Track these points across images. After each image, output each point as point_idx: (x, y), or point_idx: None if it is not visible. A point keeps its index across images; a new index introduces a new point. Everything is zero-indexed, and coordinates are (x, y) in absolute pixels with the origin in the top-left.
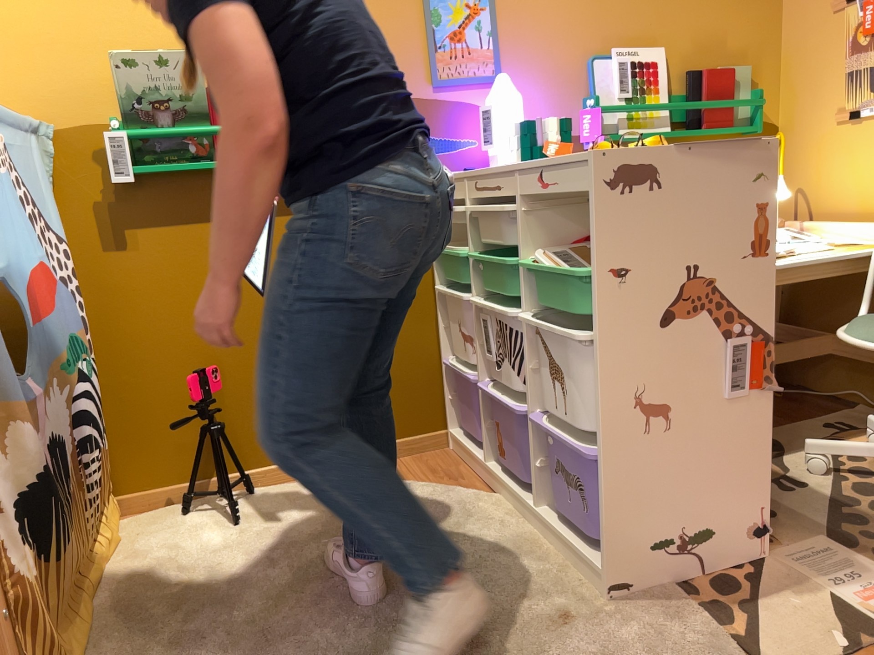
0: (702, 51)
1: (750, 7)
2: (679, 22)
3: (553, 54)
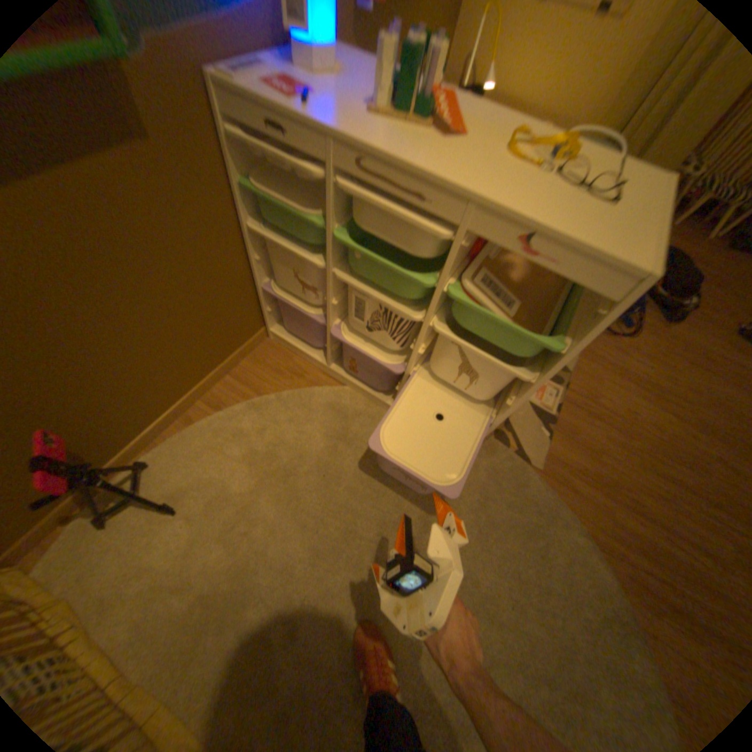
0: None
1: None
2: None
3: None
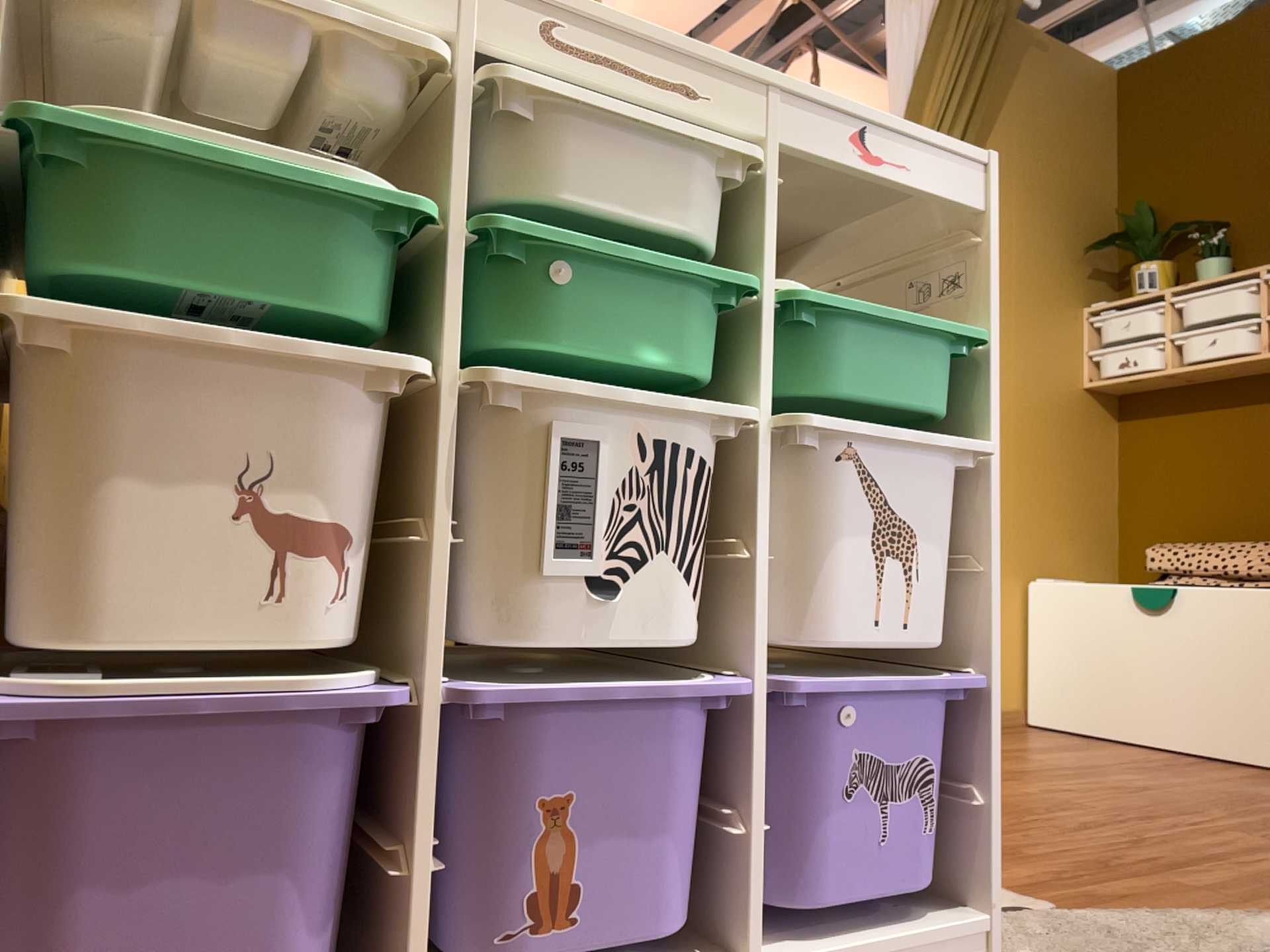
0: None
1: None
2: None
3: None
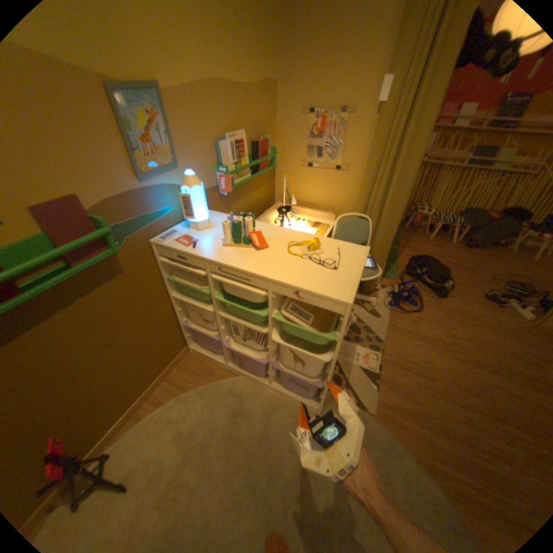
0: (255, 128)
1: (268, 101)
2: (247, 112)
3: (200, 140)
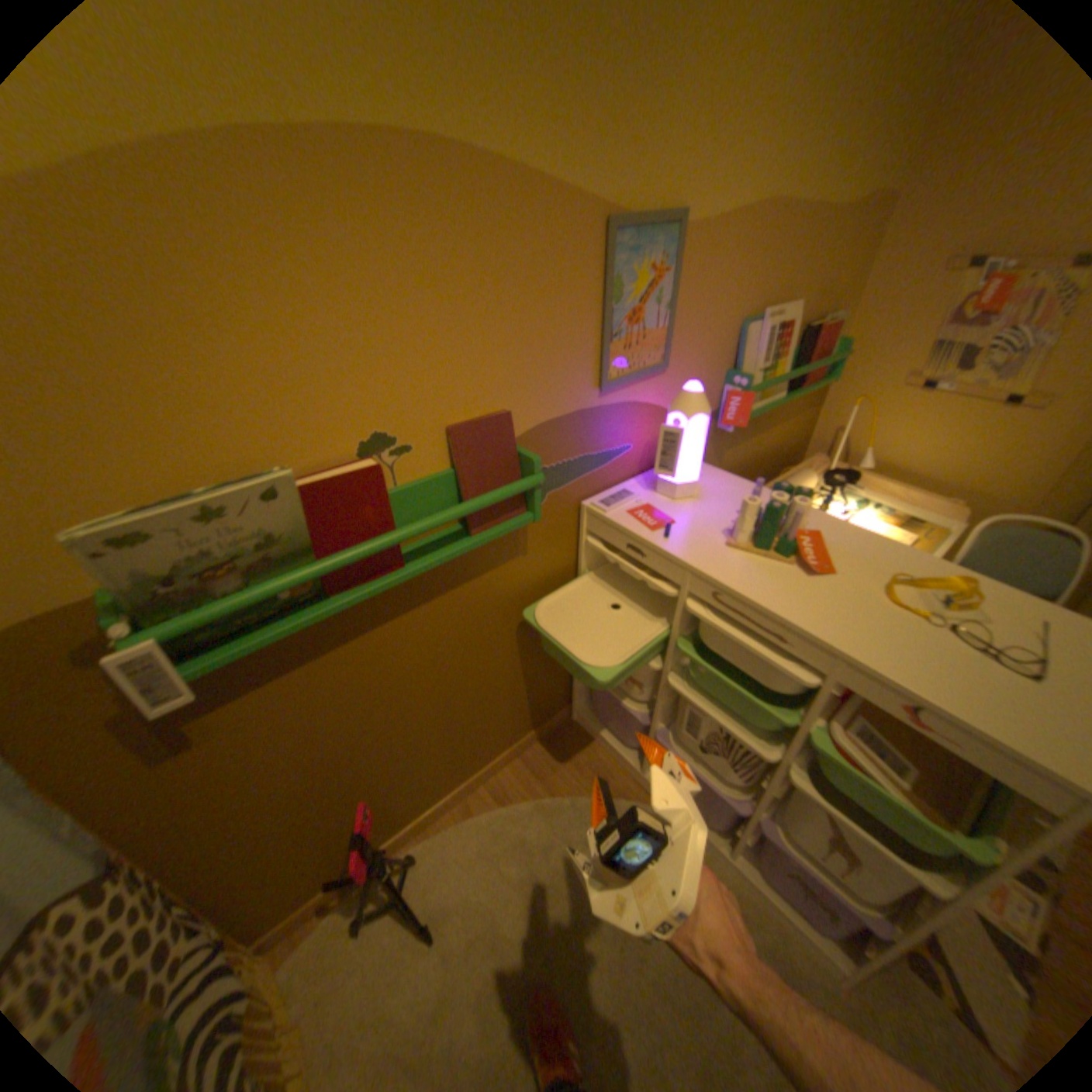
0: (823, 295)
1: (867, 238)
2: (819, 262)
3: (717, 319)
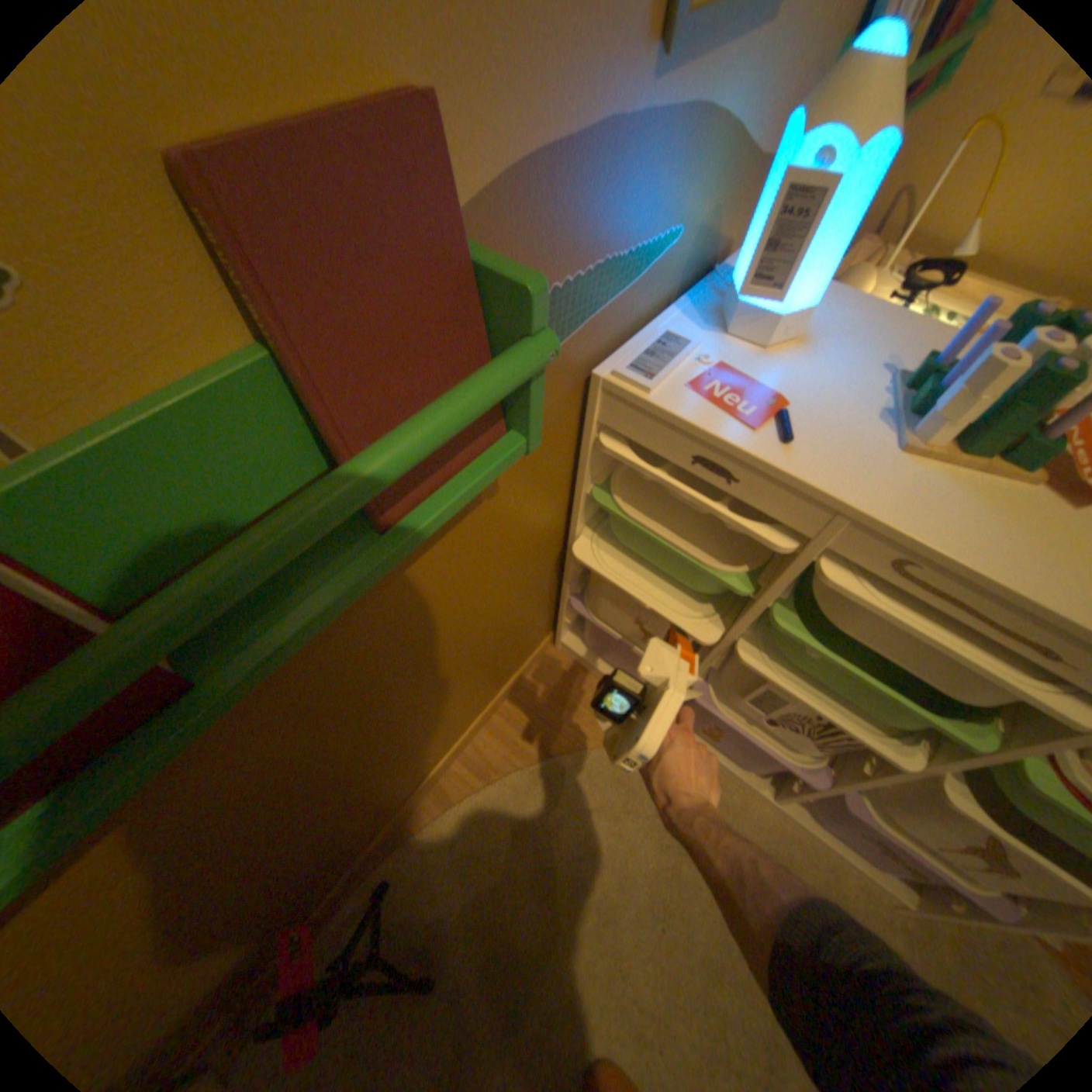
0: None
1: None
2: None
3: None
